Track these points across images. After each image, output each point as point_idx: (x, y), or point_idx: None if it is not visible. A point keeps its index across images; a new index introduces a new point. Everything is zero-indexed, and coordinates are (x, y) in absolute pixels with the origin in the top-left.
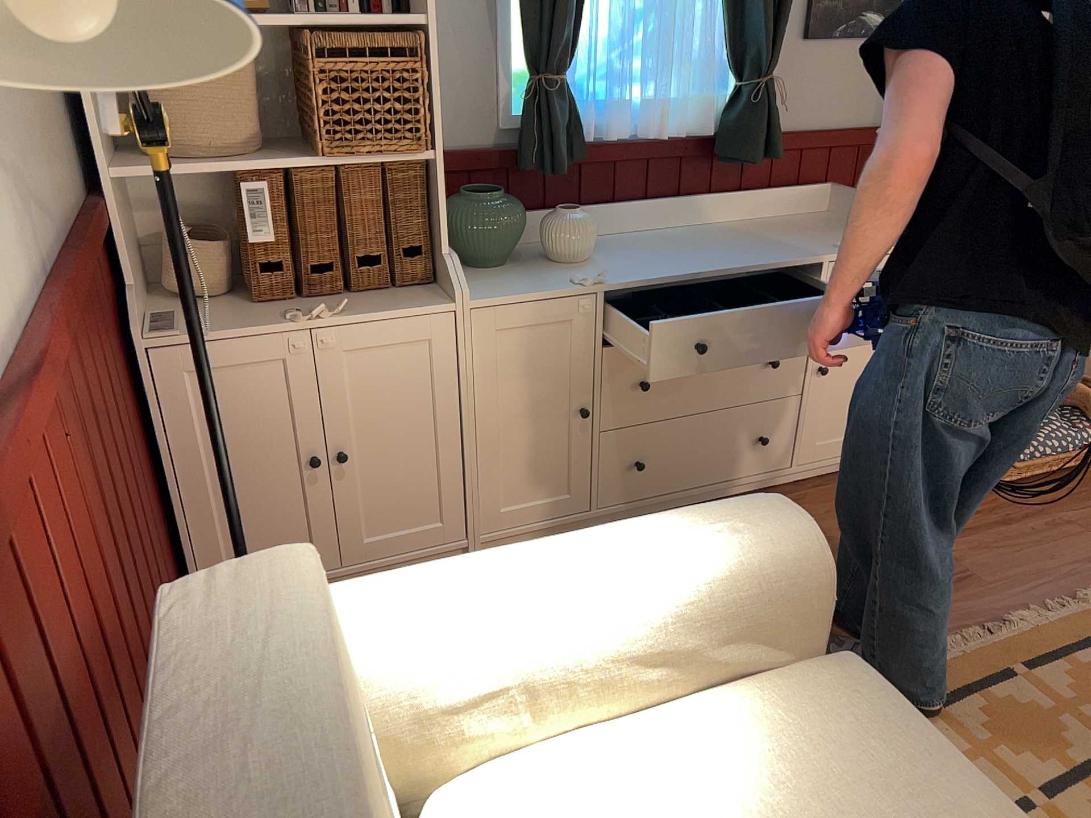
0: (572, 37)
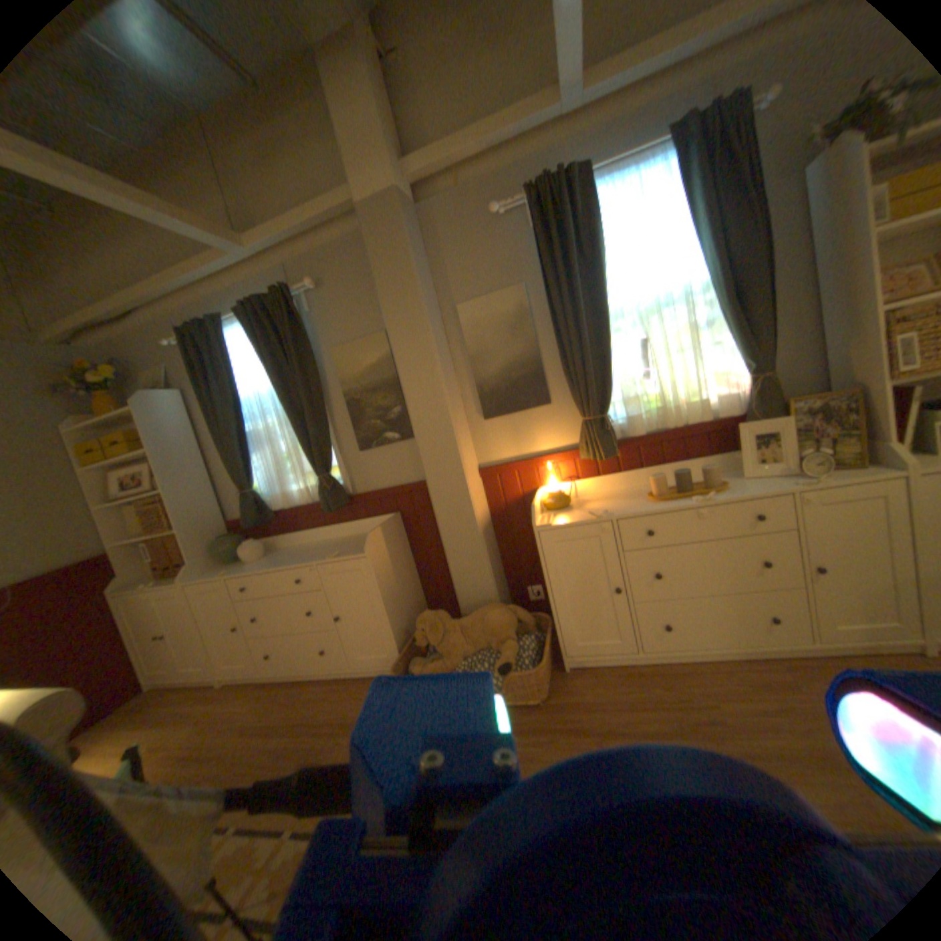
0: (242, 477)
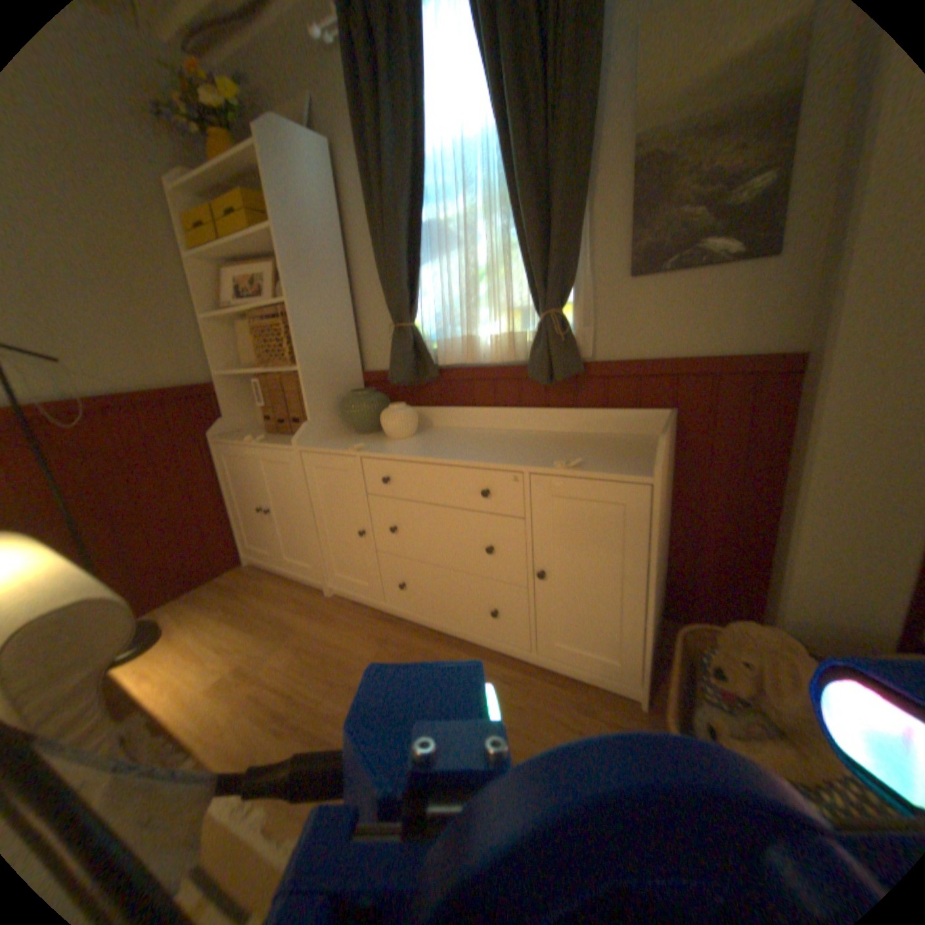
0: (406, 298)
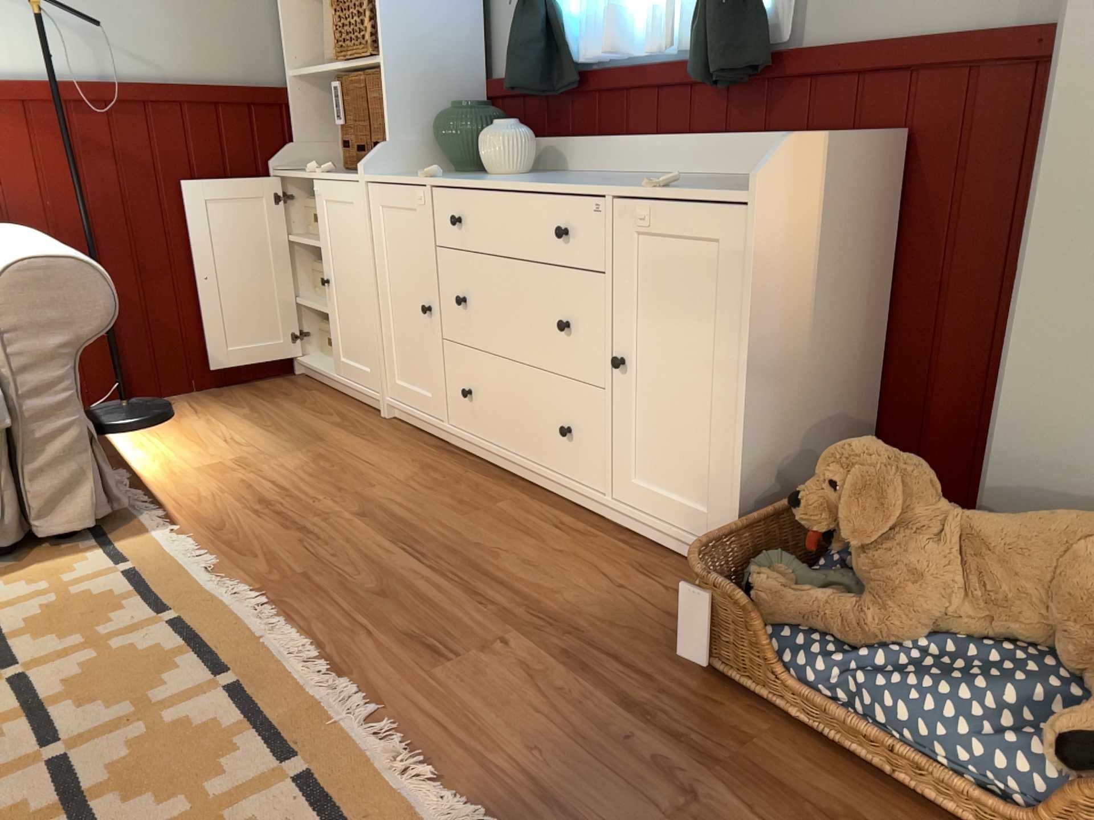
0: None
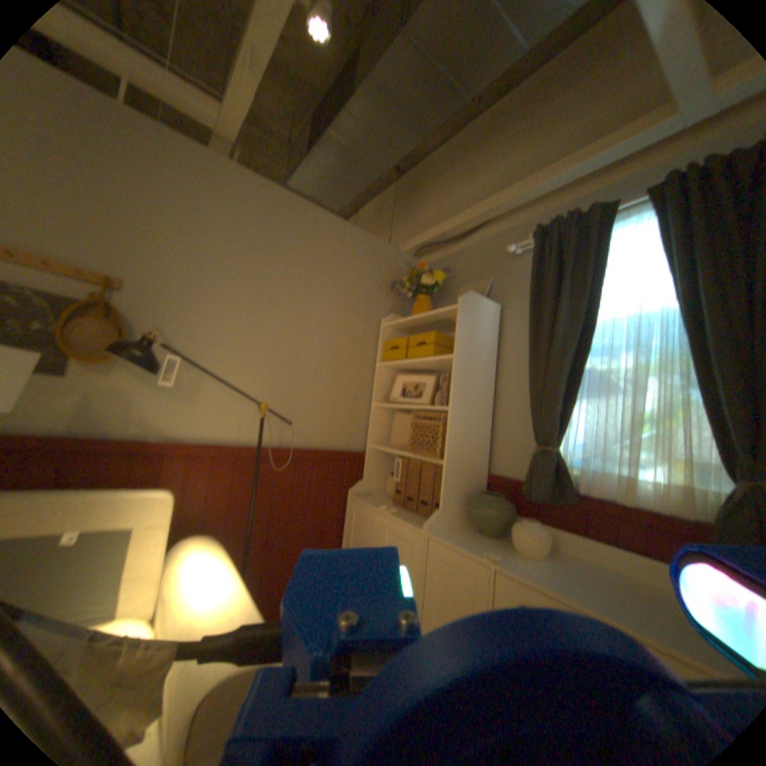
0: (558, 427)
